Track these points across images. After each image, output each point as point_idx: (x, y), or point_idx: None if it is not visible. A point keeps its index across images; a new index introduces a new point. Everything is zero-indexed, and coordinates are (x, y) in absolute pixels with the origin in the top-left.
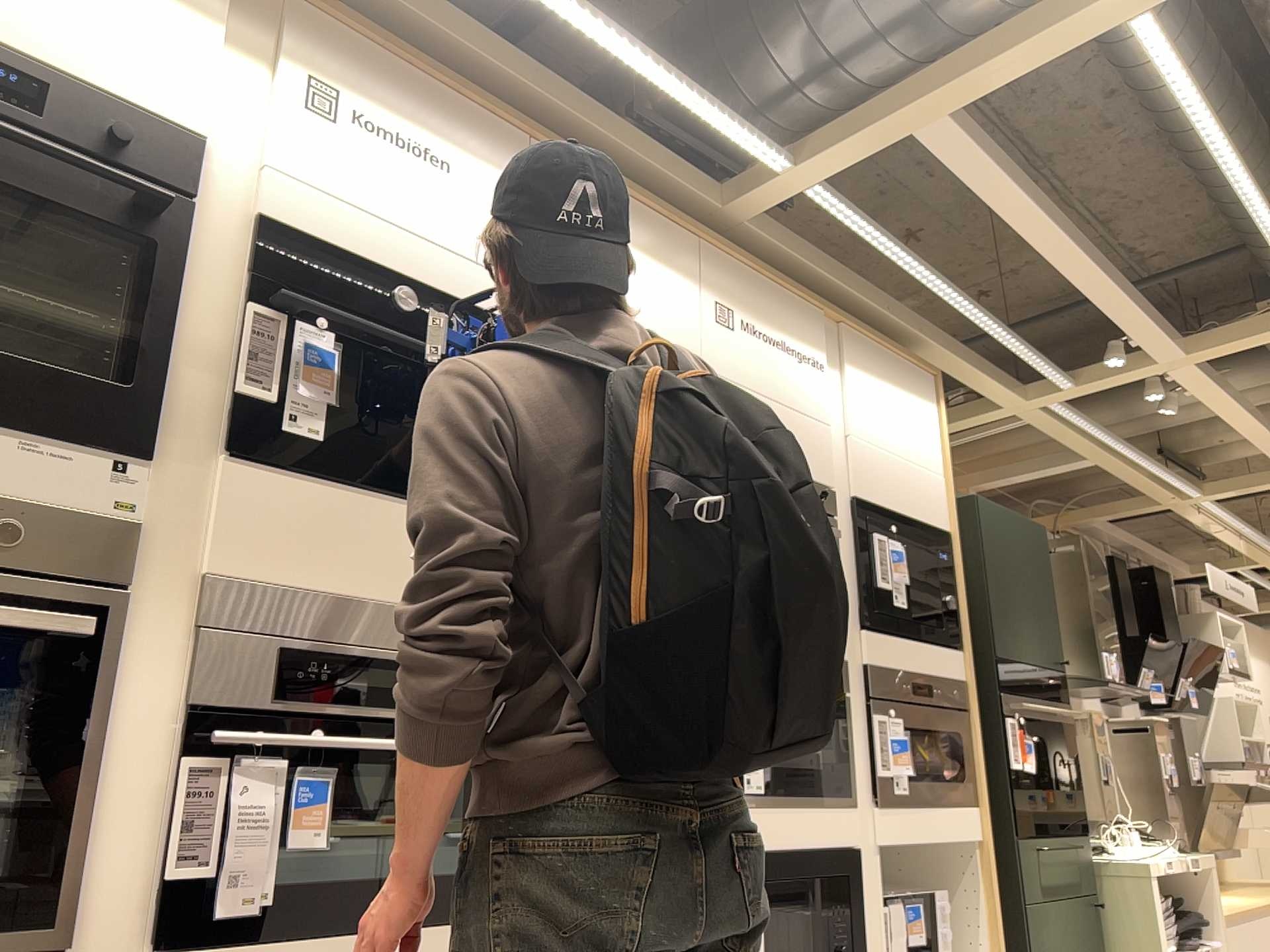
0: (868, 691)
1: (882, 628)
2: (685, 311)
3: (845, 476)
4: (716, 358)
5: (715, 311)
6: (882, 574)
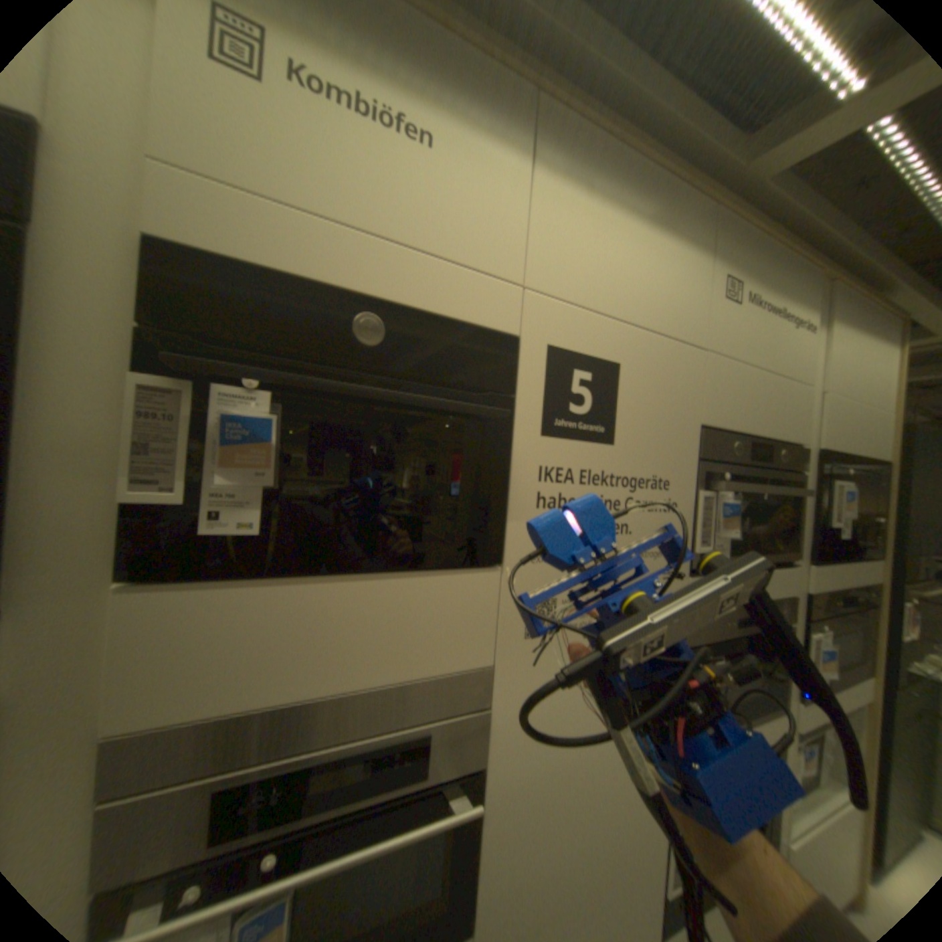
0: (817, 618)
1: (834, 561)
2: (701, 284)
3: (828, 431)
4: (727, 333)
5: (731, 280)
6: (846, 516)
